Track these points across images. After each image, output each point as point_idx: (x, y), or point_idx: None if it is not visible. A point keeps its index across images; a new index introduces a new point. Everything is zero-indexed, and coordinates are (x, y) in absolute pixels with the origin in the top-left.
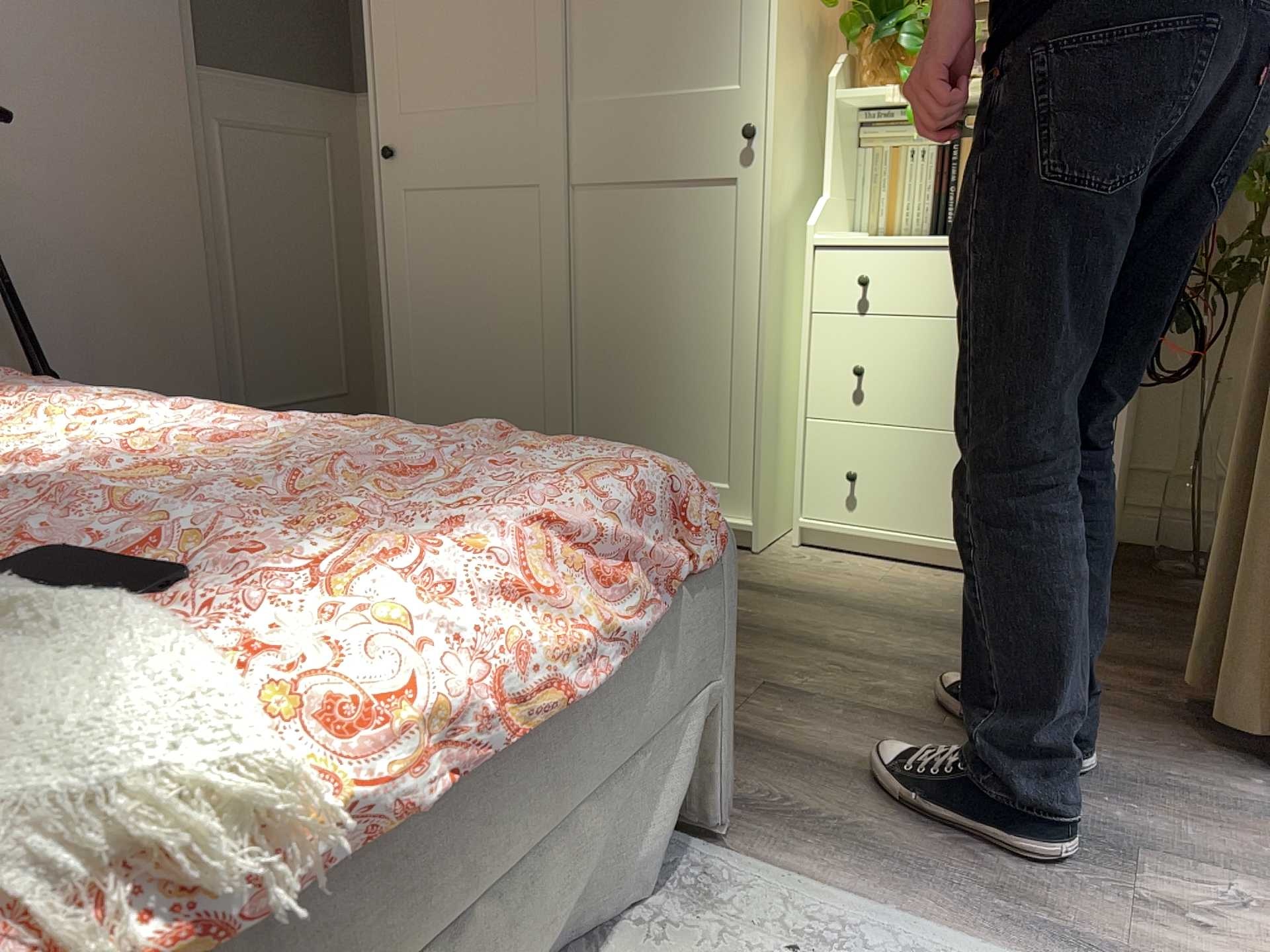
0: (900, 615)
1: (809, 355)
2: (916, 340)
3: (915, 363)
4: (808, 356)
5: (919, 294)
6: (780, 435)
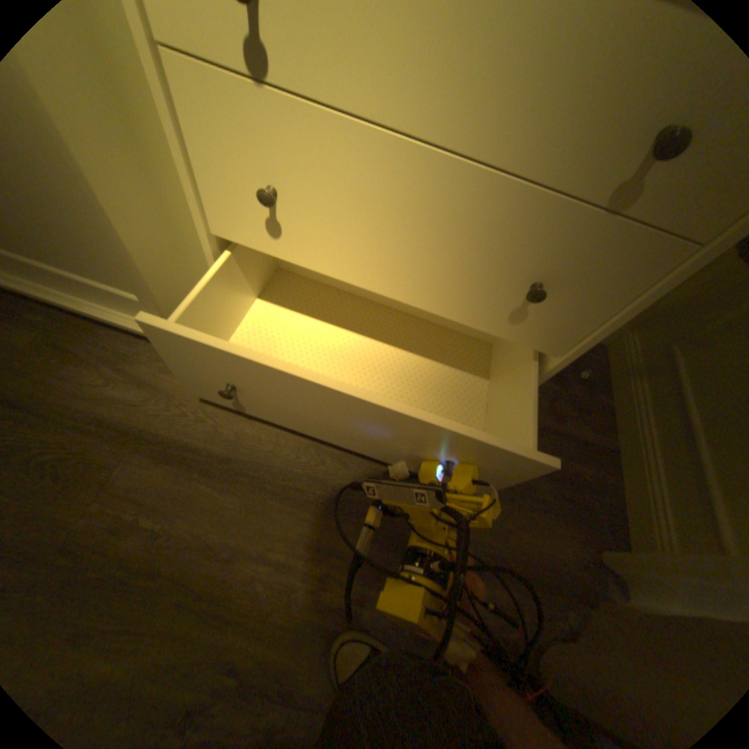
0: (316, 493)
1: (182, 136)
2: (357, 164)
3: (352, 201)
4: (179, 139)
5: (371, 59)
6: (183, 240)
